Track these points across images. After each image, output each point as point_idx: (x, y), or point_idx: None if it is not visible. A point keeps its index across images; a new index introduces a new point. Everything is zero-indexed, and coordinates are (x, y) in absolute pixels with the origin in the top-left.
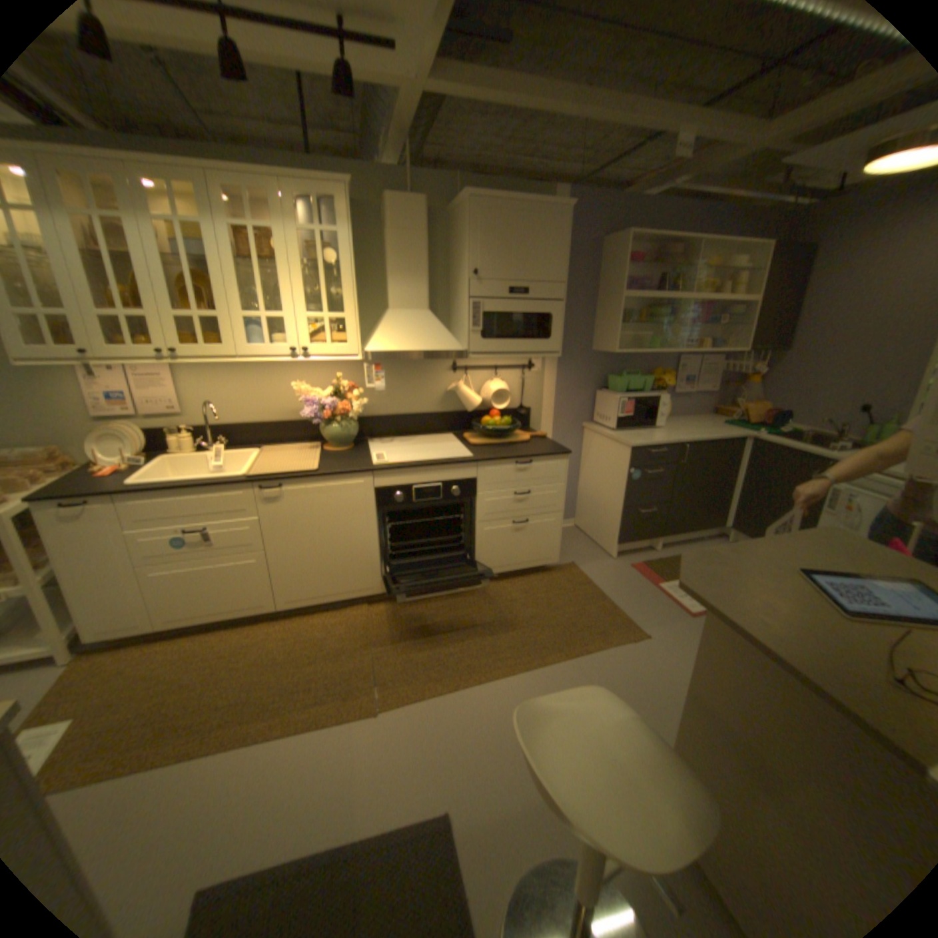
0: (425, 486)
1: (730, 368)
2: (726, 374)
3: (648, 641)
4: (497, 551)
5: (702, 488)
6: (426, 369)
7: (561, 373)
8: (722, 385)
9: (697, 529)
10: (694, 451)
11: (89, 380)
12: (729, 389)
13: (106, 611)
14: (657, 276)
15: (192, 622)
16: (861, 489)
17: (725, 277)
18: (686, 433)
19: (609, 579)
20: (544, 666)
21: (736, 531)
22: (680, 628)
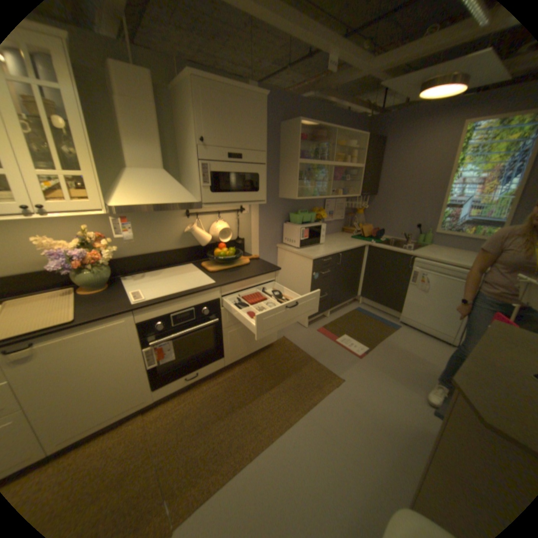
0: (180, 312)
1: (348, 205)
2: (346, 209)
3: (344, 383)
4: (238, 344)
5: (347, 277)
6: (165, 216)
7: (261, 213)
8: (345, 215)
9: (345, 300)
10: (343, 256)
11: None
12: (348, 217)
13: None
14: (312, 150)
15: None
16: (427, 270)
17: (345, 153)
18: (337, 246)
19: (308, 343)
20: (290, 426)
21: (362, 297)
22: (356, 368)
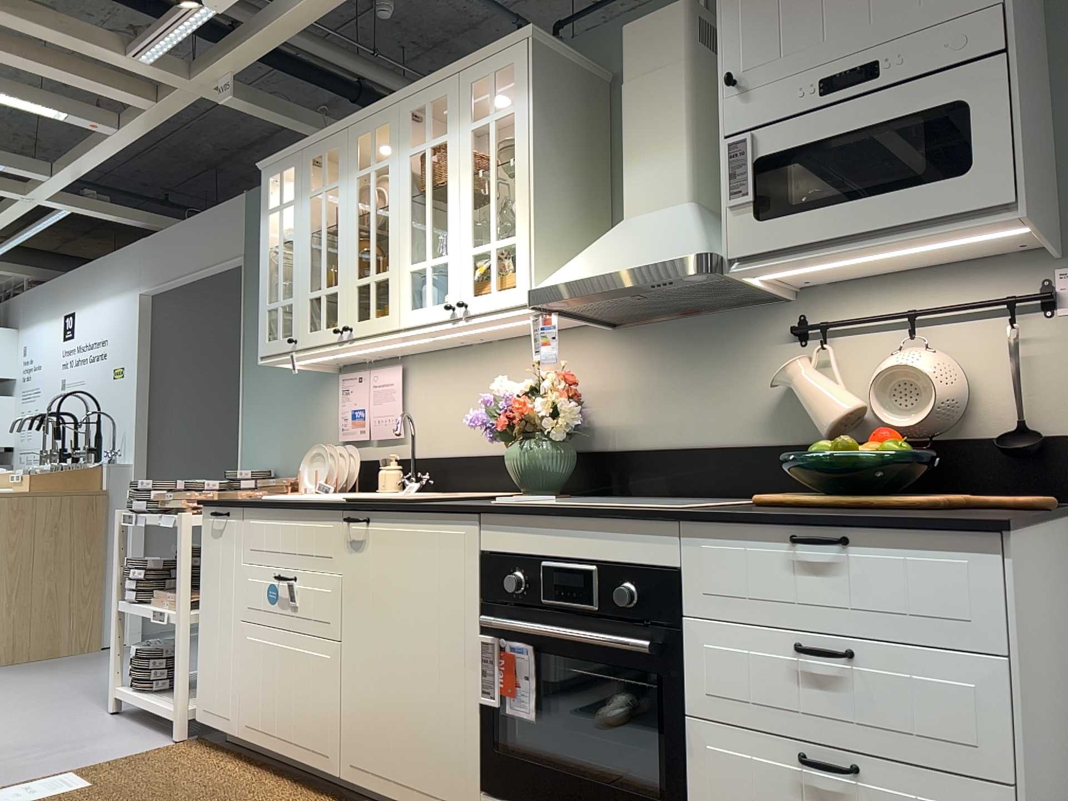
0: (565, 568)
1: None
2: None
3: None
4: None
5: None
6: (734, 341)
7: None
8: None
9: None
10: None
11: (342, 394)
12: None
13: (213, 677)
14: None
15: (264, 739)
16: None
17: None
18: None
19: None
20: None
21: None
22: None
